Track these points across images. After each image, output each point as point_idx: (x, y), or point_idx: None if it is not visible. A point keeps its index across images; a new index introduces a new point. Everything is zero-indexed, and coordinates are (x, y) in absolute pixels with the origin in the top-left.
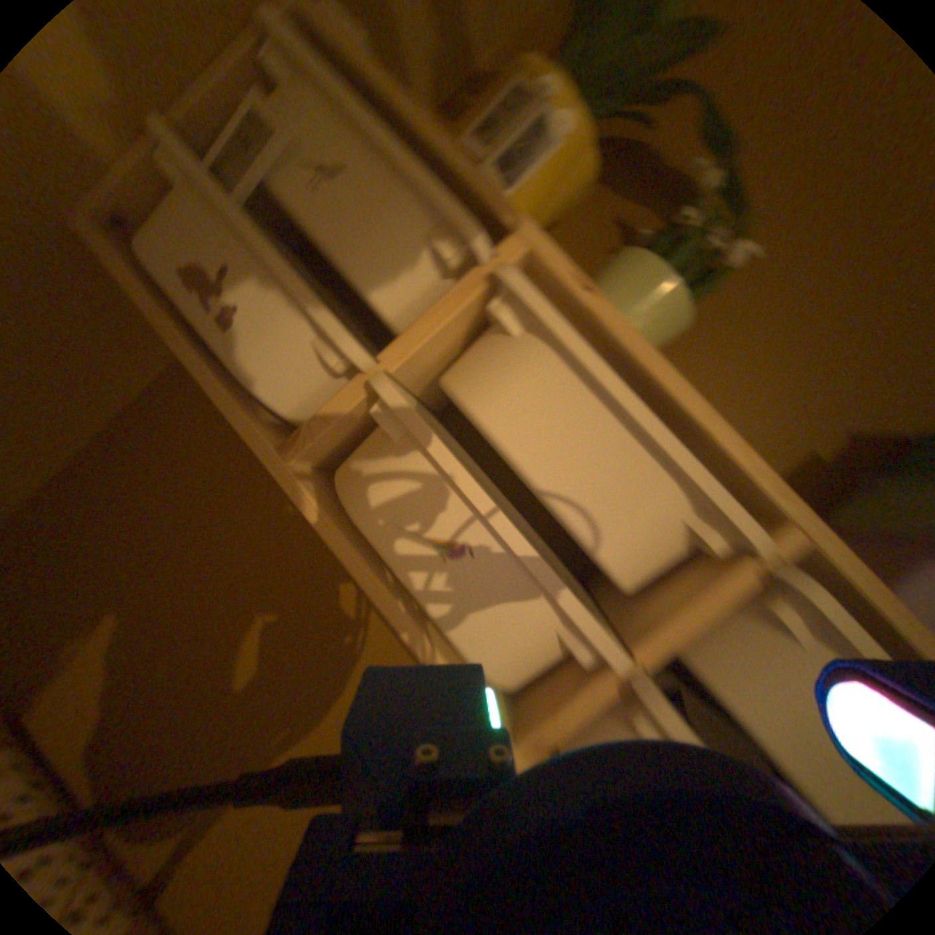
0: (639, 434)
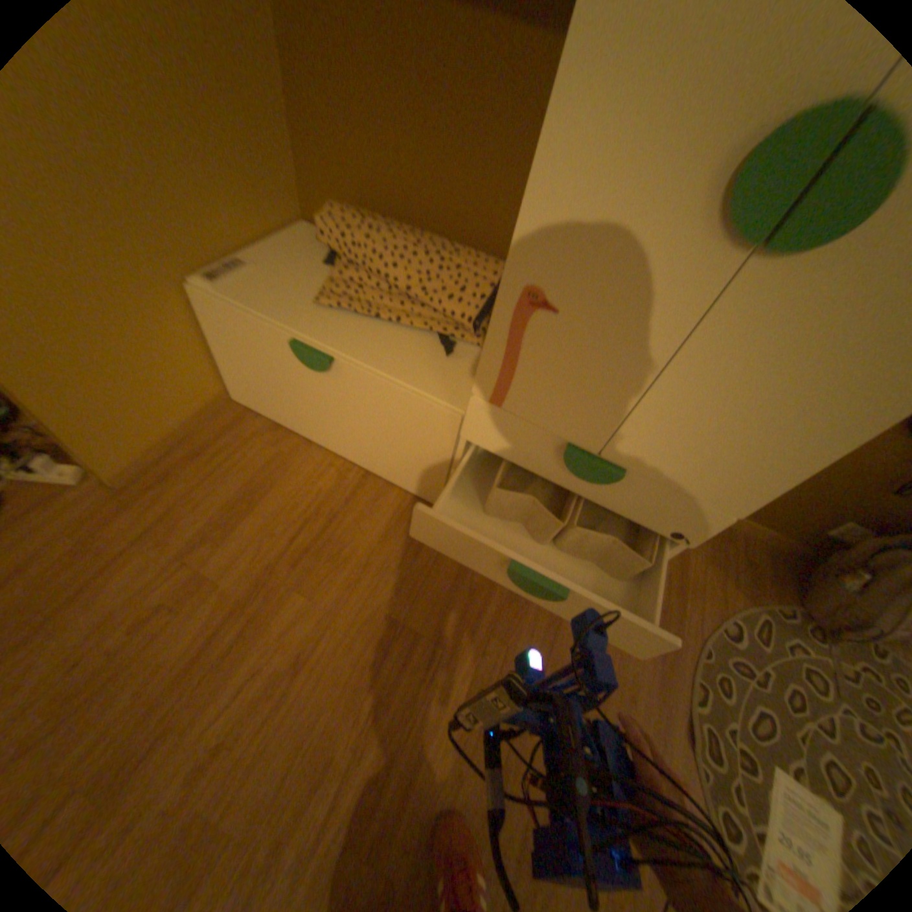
0: None
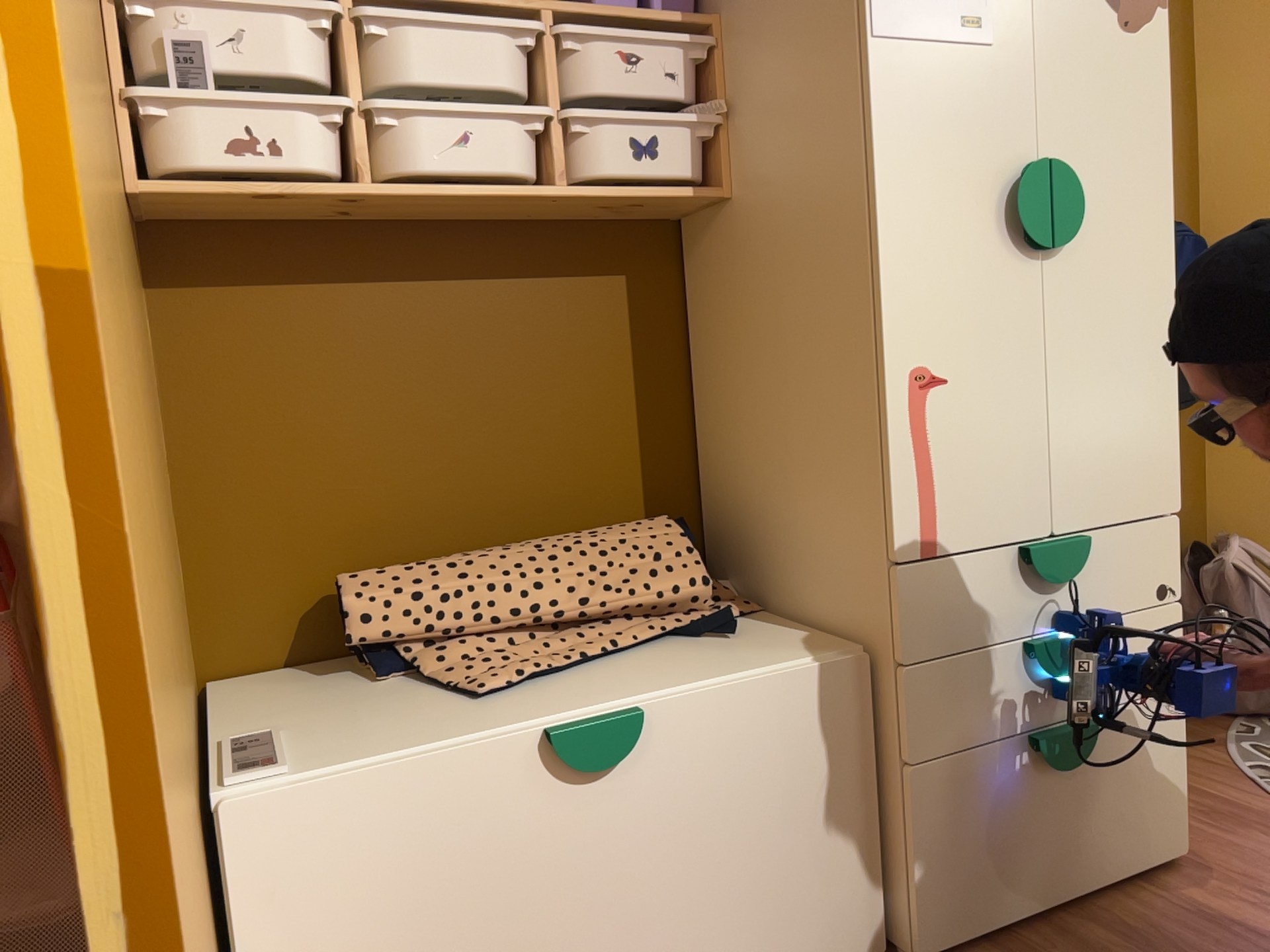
0: (468, 26)
